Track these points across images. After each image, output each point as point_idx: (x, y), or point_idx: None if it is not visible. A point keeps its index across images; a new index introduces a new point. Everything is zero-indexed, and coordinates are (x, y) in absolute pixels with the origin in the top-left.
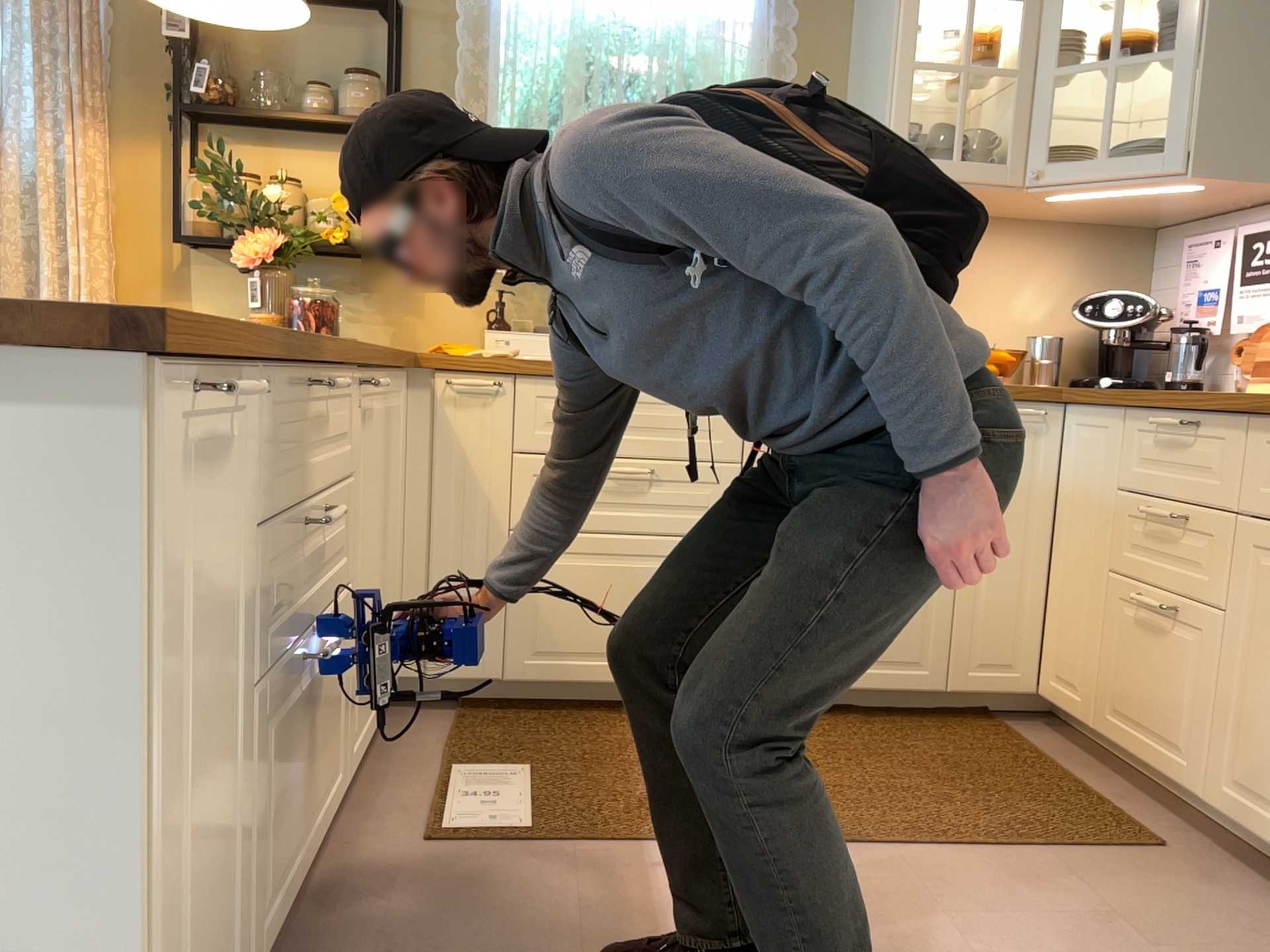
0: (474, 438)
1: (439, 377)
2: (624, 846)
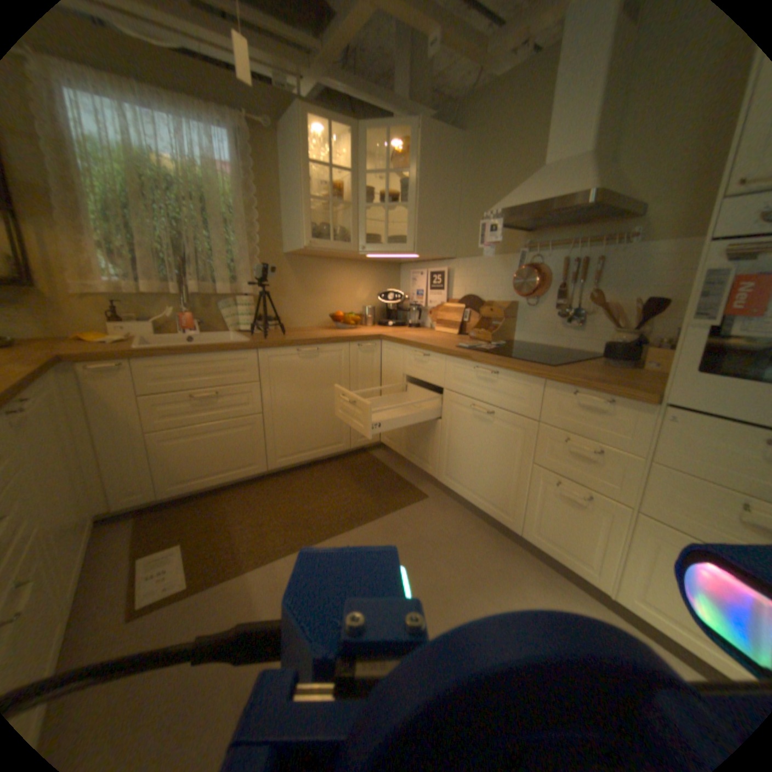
0: (108, 395)
1: (75, 366)
2: (234, 578)
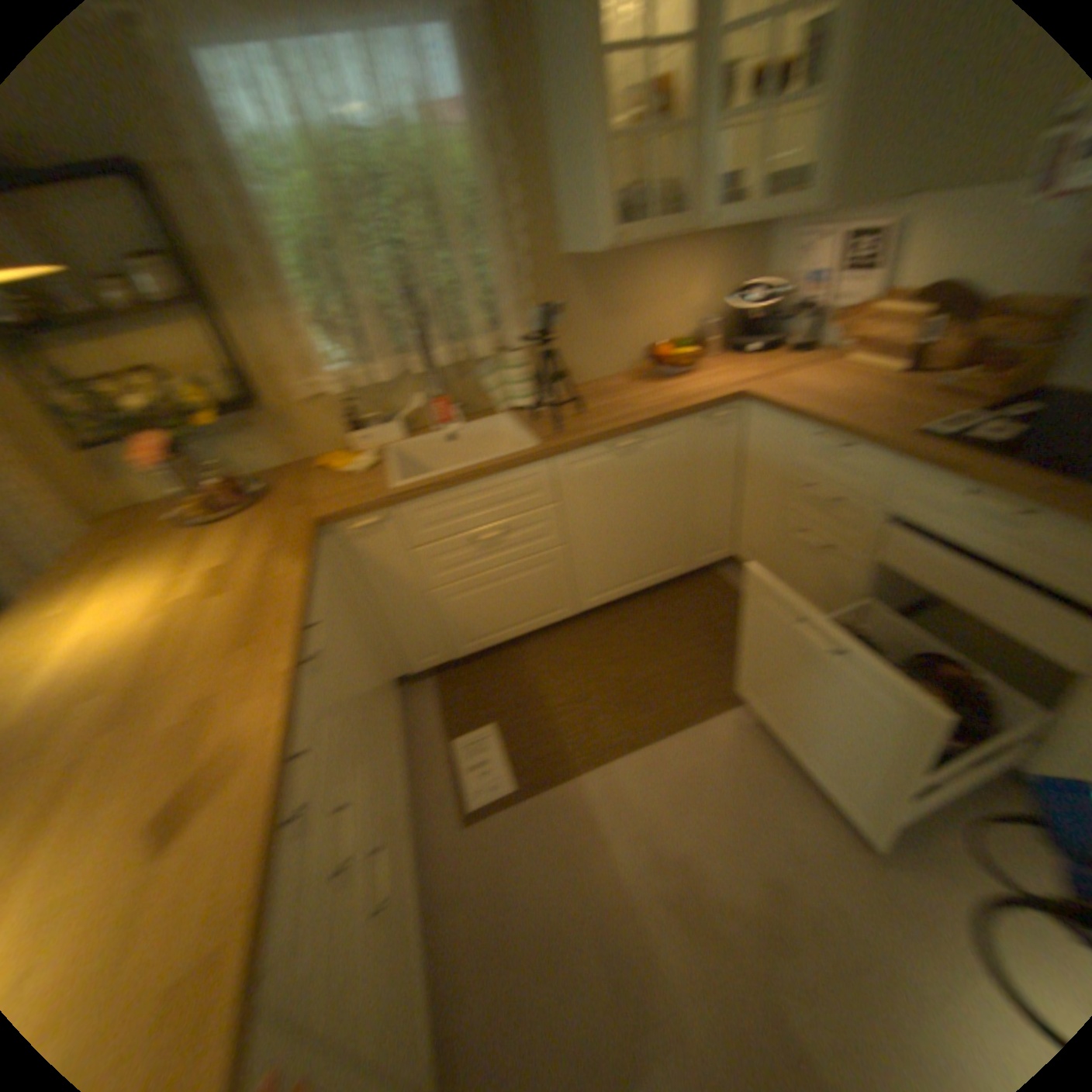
0: (376, 555)
1: (333, 529)
2: (565, 783)
